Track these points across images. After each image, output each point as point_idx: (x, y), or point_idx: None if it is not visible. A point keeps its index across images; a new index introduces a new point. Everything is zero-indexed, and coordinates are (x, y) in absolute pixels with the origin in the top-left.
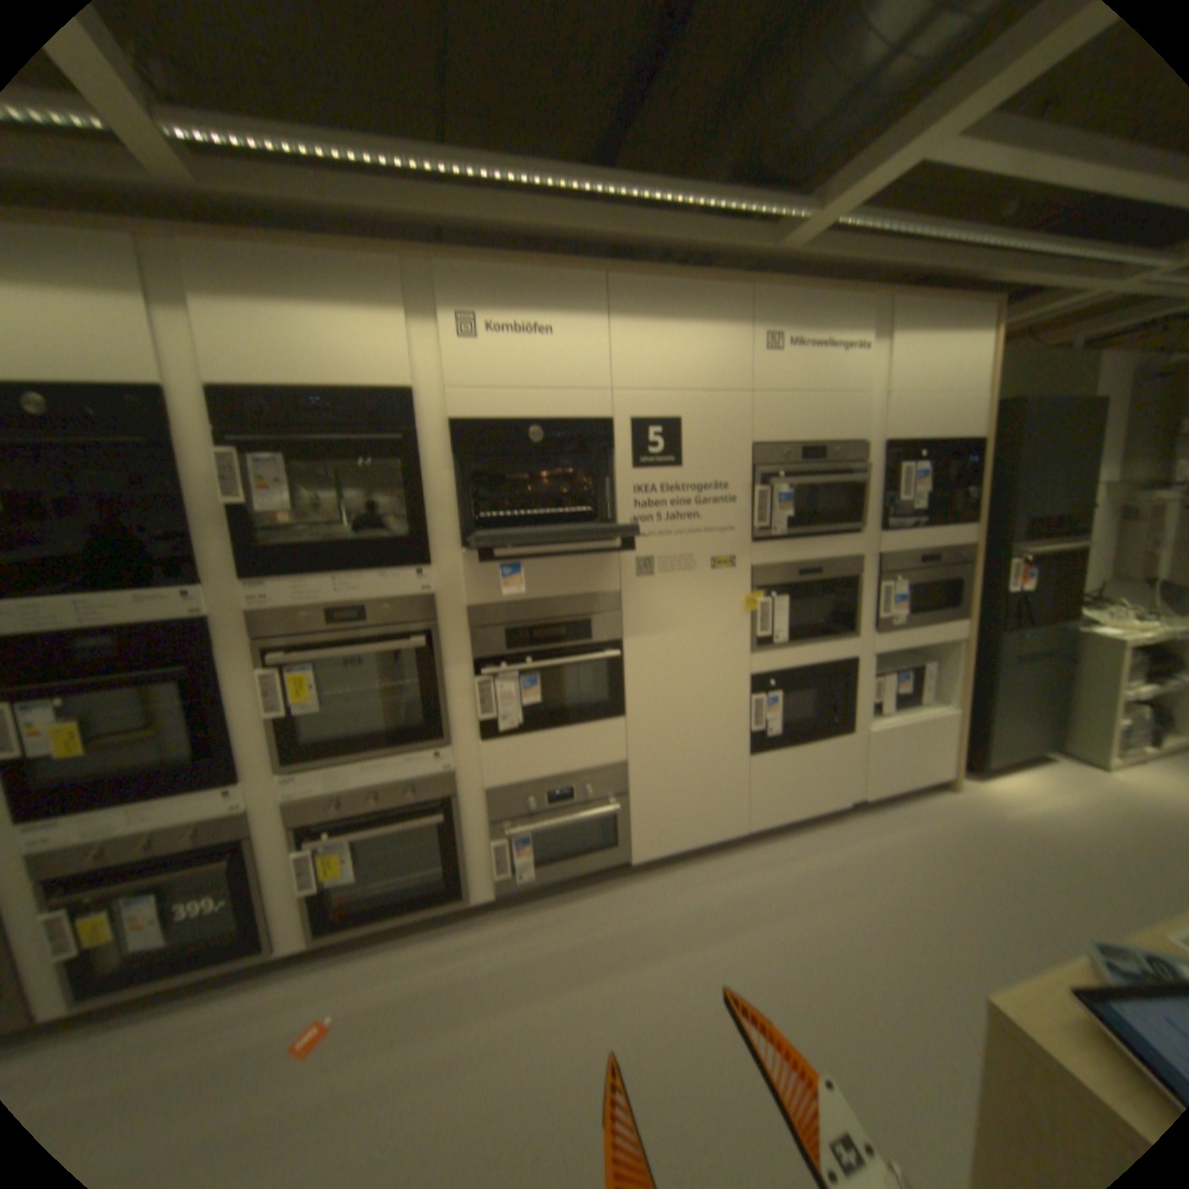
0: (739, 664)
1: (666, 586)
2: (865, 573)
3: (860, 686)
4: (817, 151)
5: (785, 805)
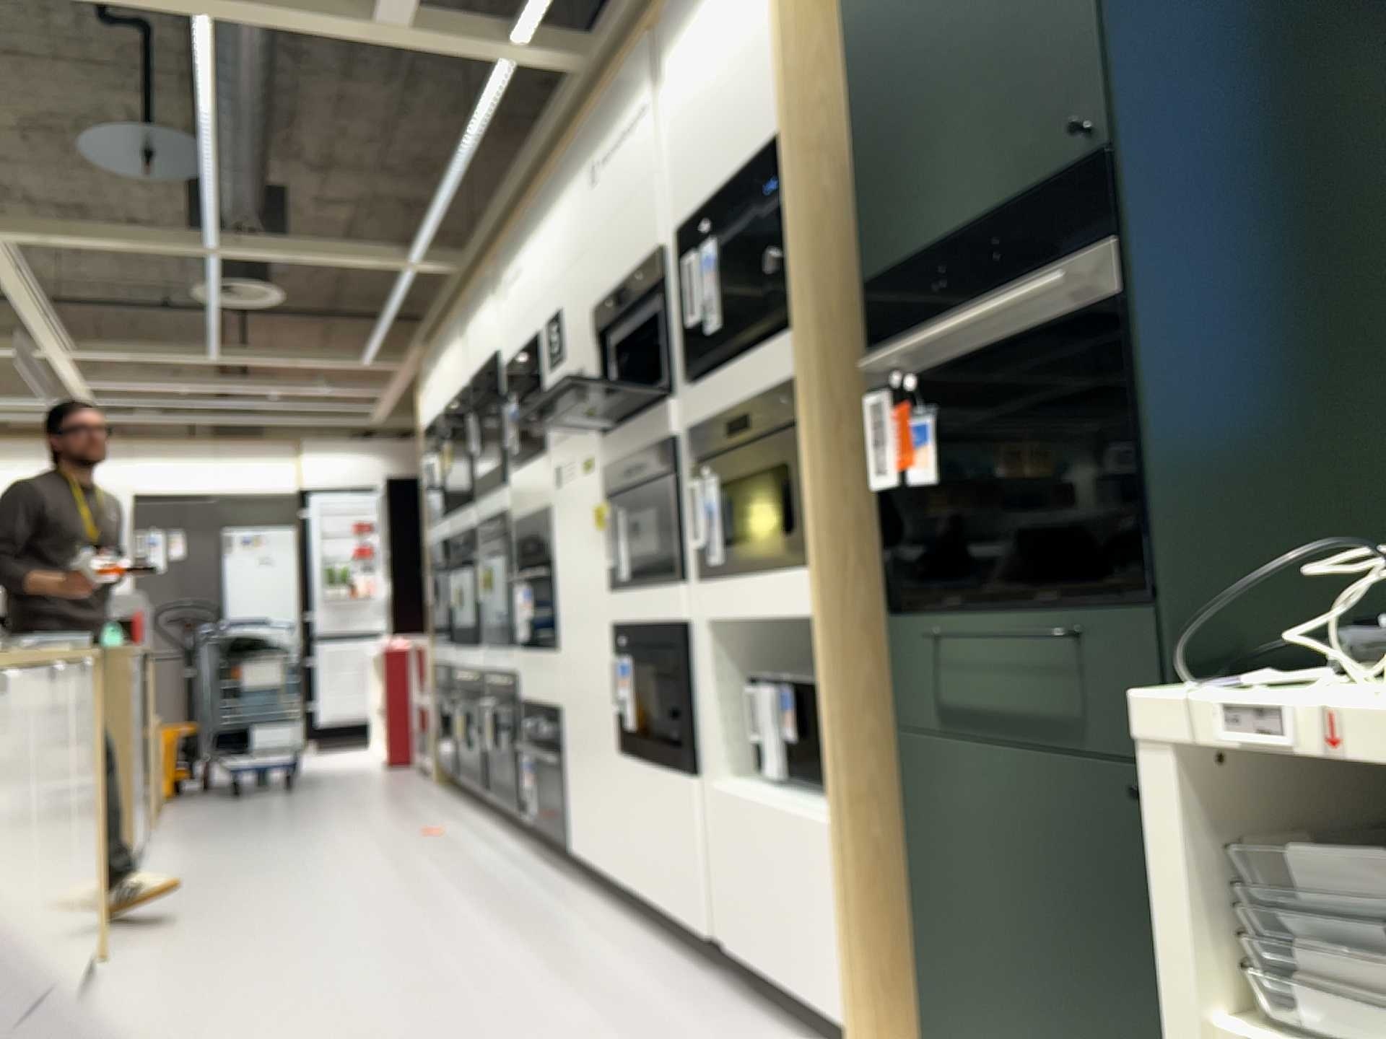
0: (604, 604)
1: (566, 497)
2: (686, 464)
3: (699, 680)
4: None
5: (649, 864)
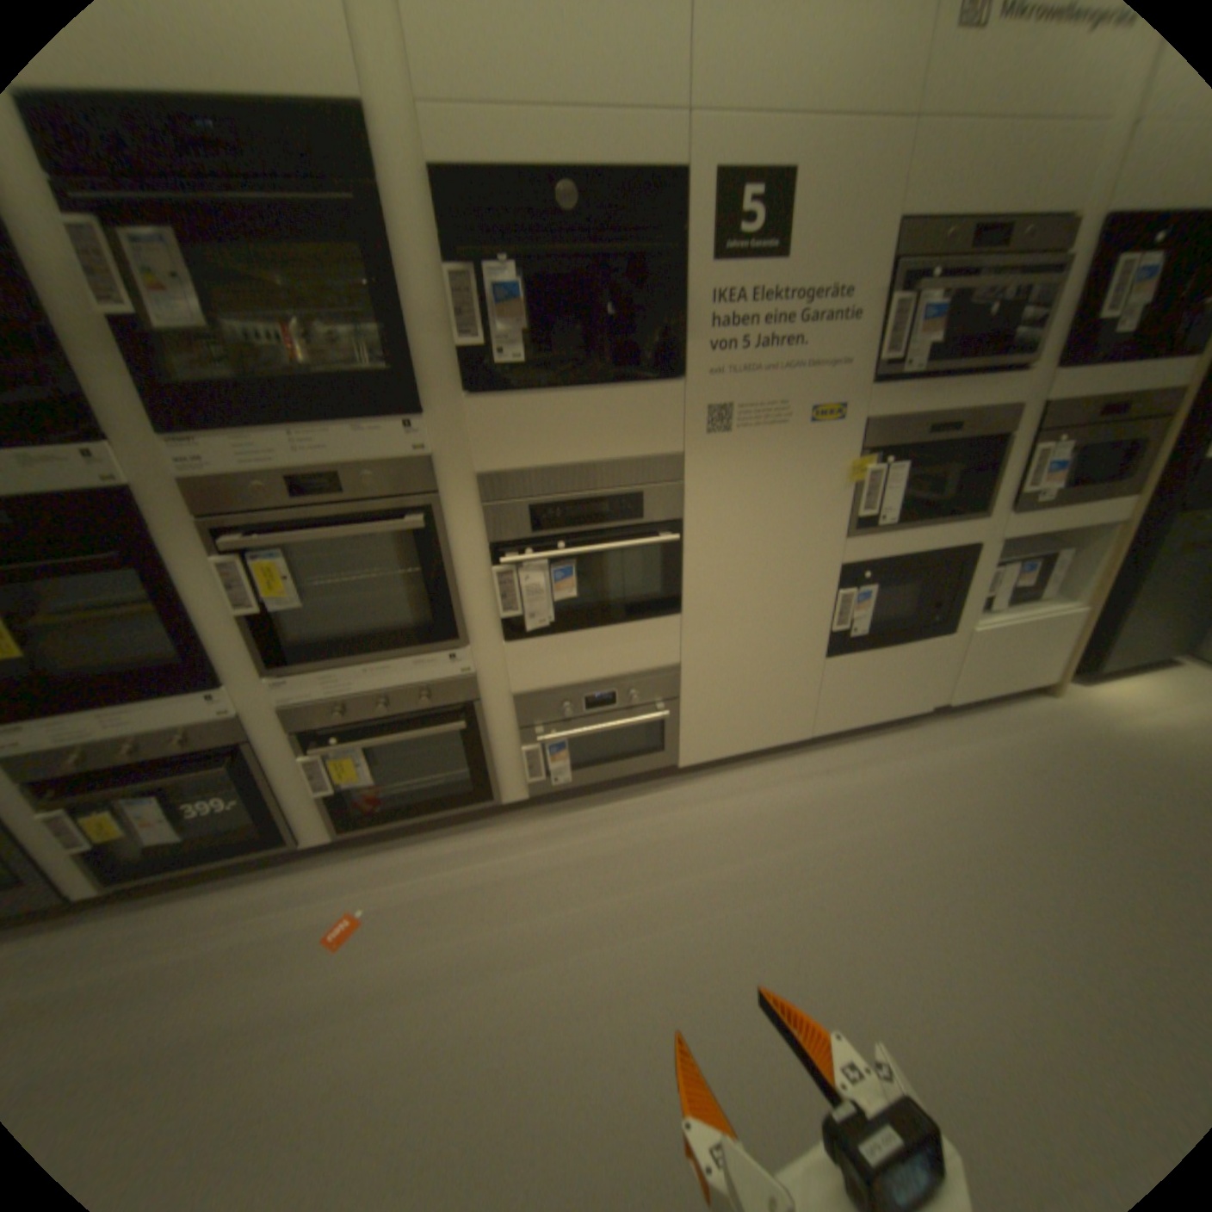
0: (829, 550)
1: (745, 446)
2: (1019, 429)
3: (975, 577)
4: None
5: (857, 709)
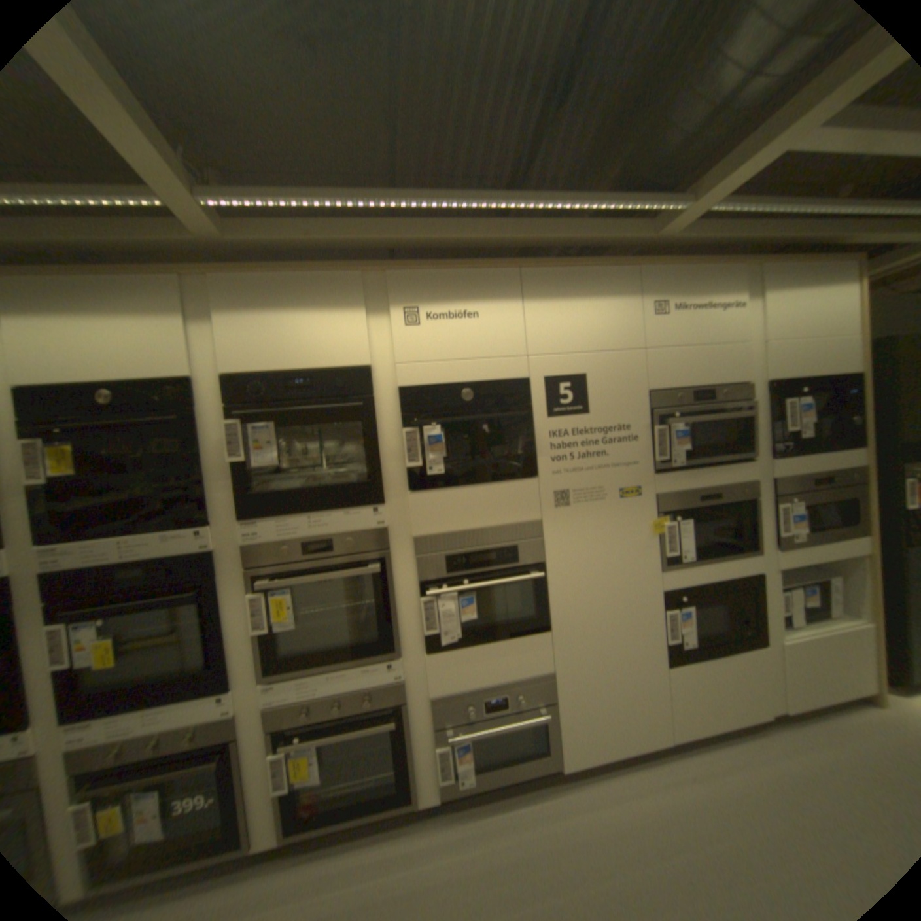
0: (652, 581)
1: (581, 514)
2: (763, 496)
3: (769, 600)
4: (687, 159)
5: (707, 717)
